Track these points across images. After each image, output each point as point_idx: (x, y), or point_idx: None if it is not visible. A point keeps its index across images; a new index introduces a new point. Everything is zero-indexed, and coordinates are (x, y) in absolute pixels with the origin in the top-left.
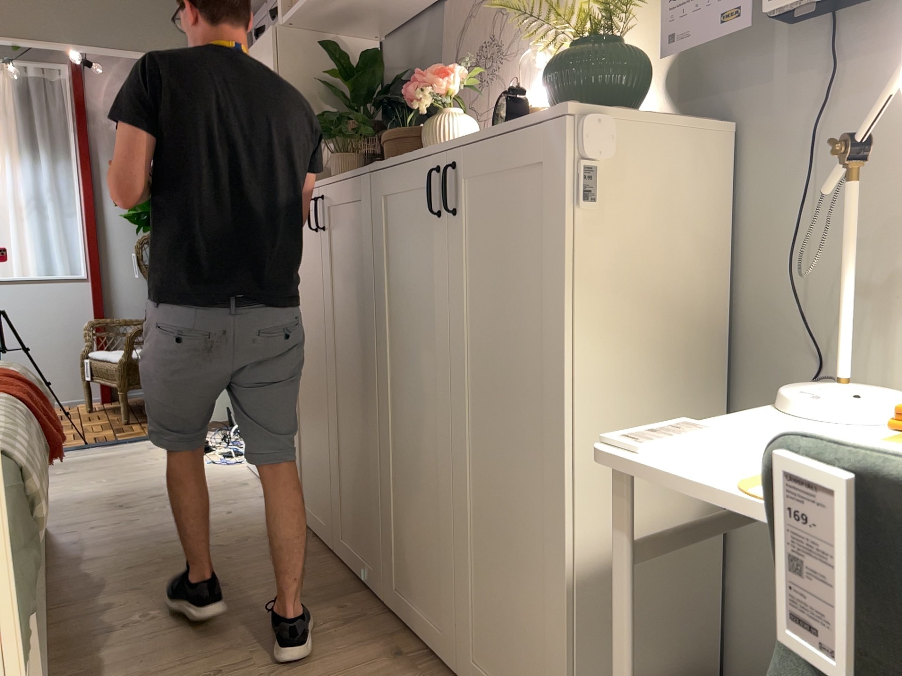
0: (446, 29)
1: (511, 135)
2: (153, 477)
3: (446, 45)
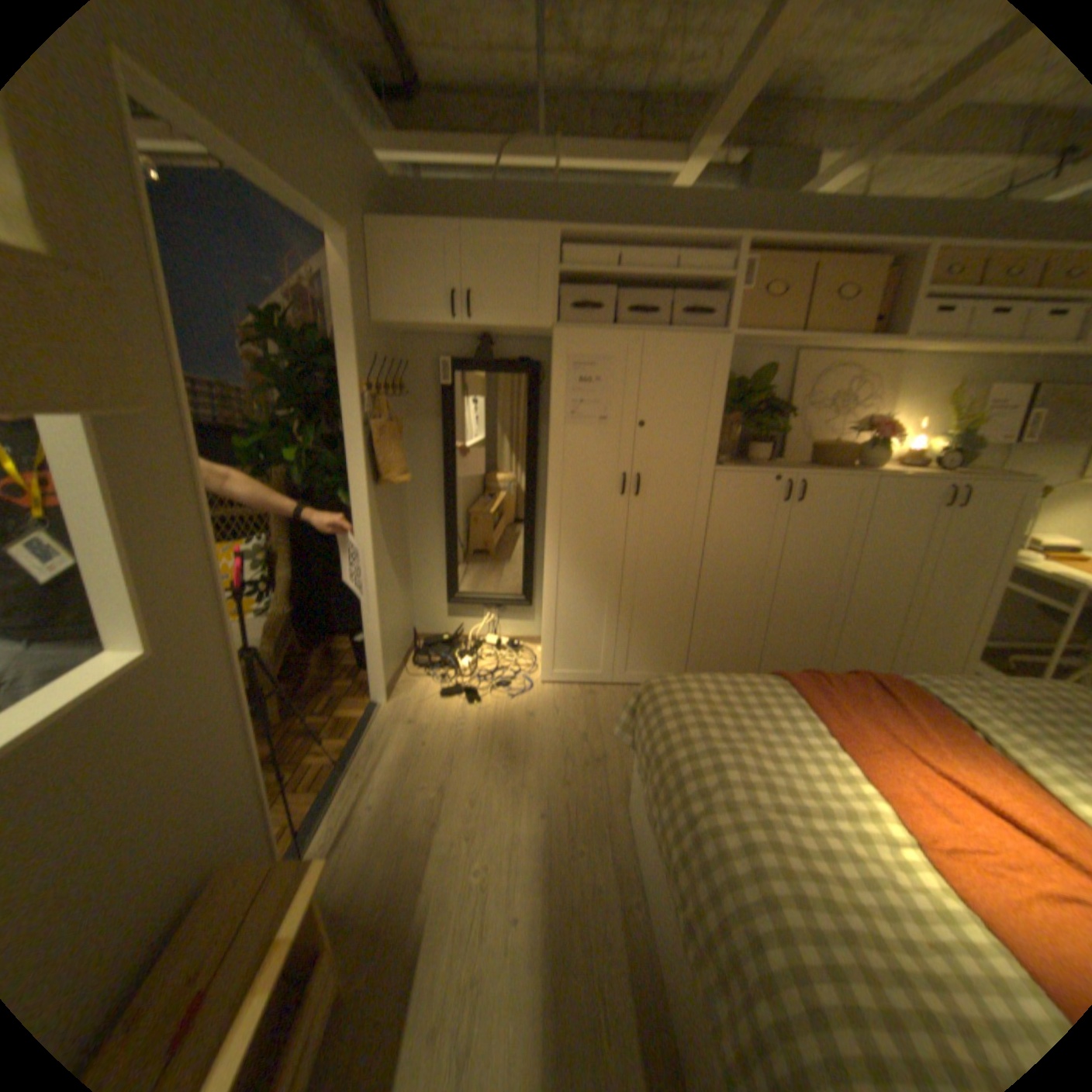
0: (800, 370)
1: (1008, 483)
2: (526, 732)
3: (798, 380)
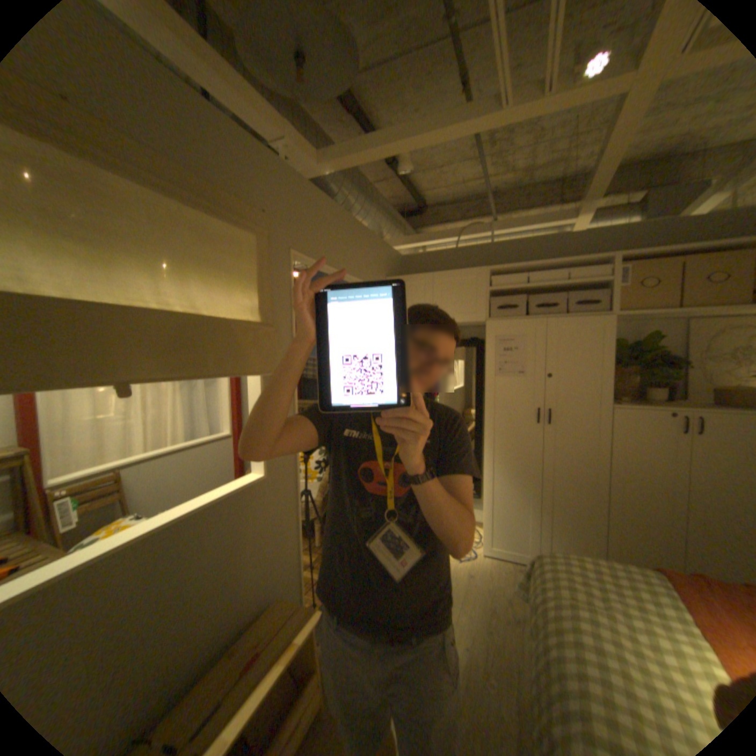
0: (692, 333)
1: None
2: (465, 589)
3: (691, 341)
